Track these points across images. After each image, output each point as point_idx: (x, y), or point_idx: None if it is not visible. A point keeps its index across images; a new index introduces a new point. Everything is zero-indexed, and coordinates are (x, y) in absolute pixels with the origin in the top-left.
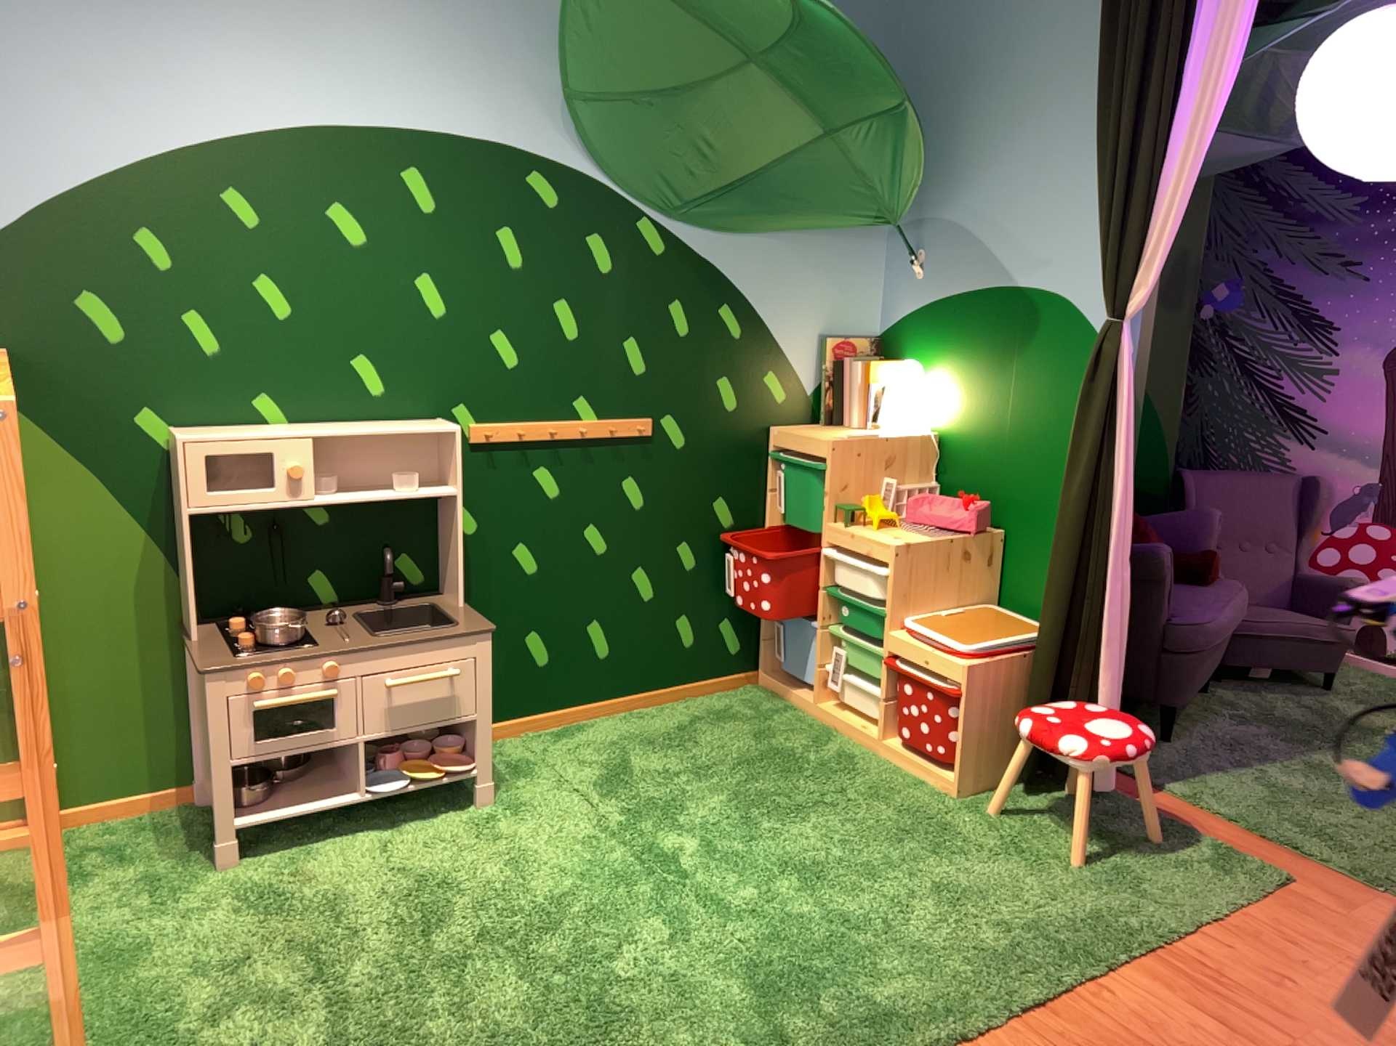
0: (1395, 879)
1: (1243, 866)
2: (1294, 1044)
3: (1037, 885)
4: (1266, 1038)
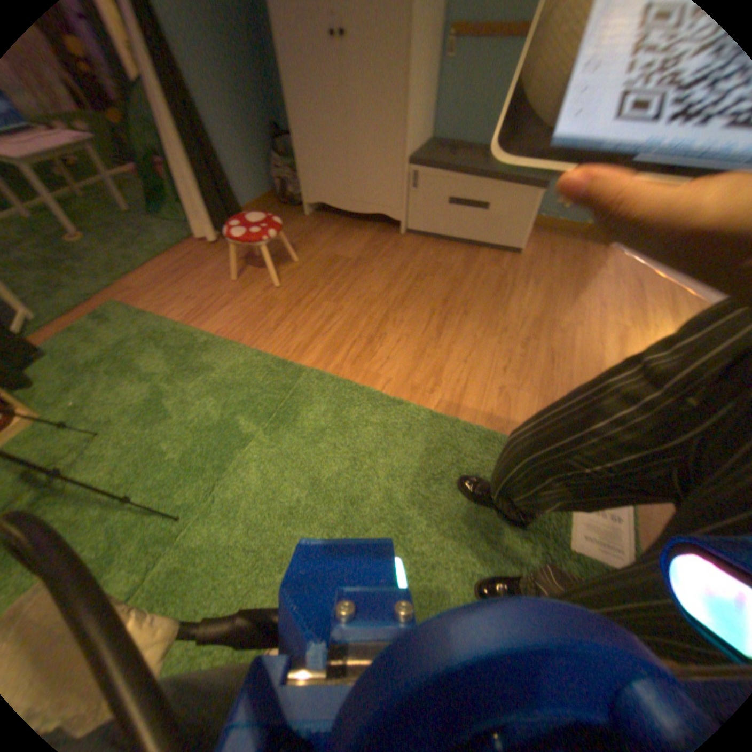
0: (112, 273)
1: (111, 305)
2: (233, 289)
3: (150, 356)
4: (234, 293)
